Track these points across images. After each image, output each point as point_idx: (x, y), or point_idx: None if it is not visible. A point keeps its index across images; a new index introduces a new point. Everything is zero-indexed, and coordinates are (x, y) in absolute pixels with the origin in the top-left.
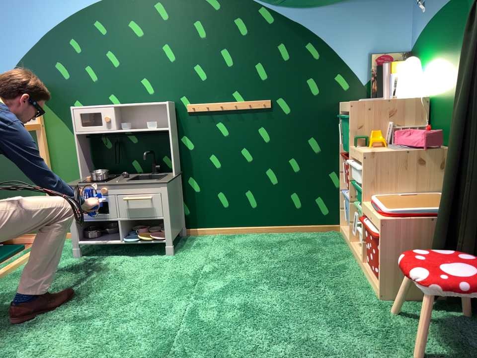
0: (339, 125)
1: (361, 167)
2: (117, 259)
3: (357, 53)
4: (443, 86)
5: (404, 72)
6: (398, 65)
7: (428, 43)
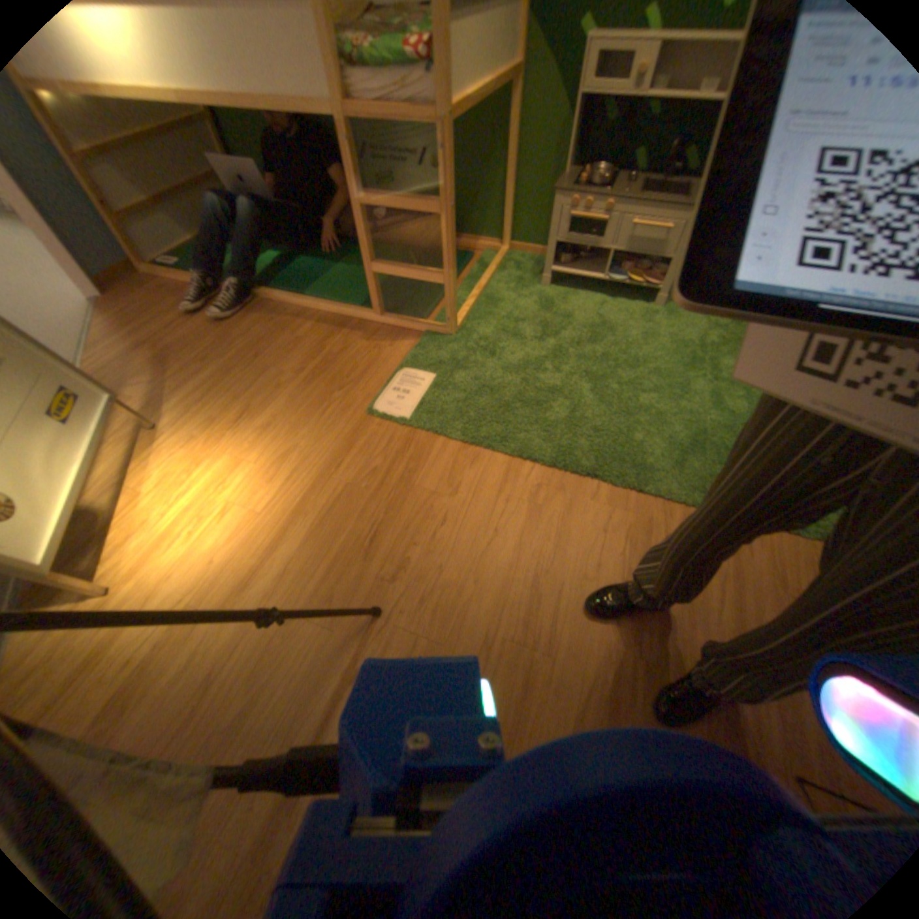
0: None
1: None
2: (592, 296)
3: None
4: None
5: None
6: None
7: None
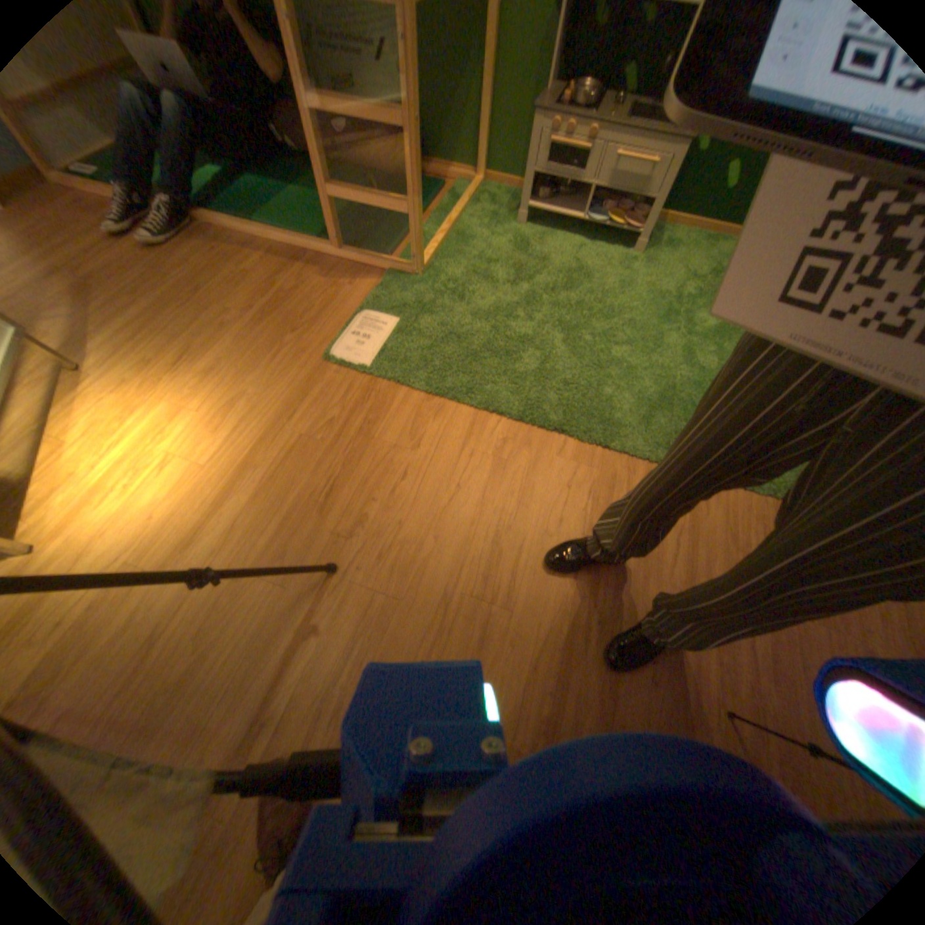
0: None
1: None
2: (569, 238)
3: None
4: None
5: None
6: None
7: None
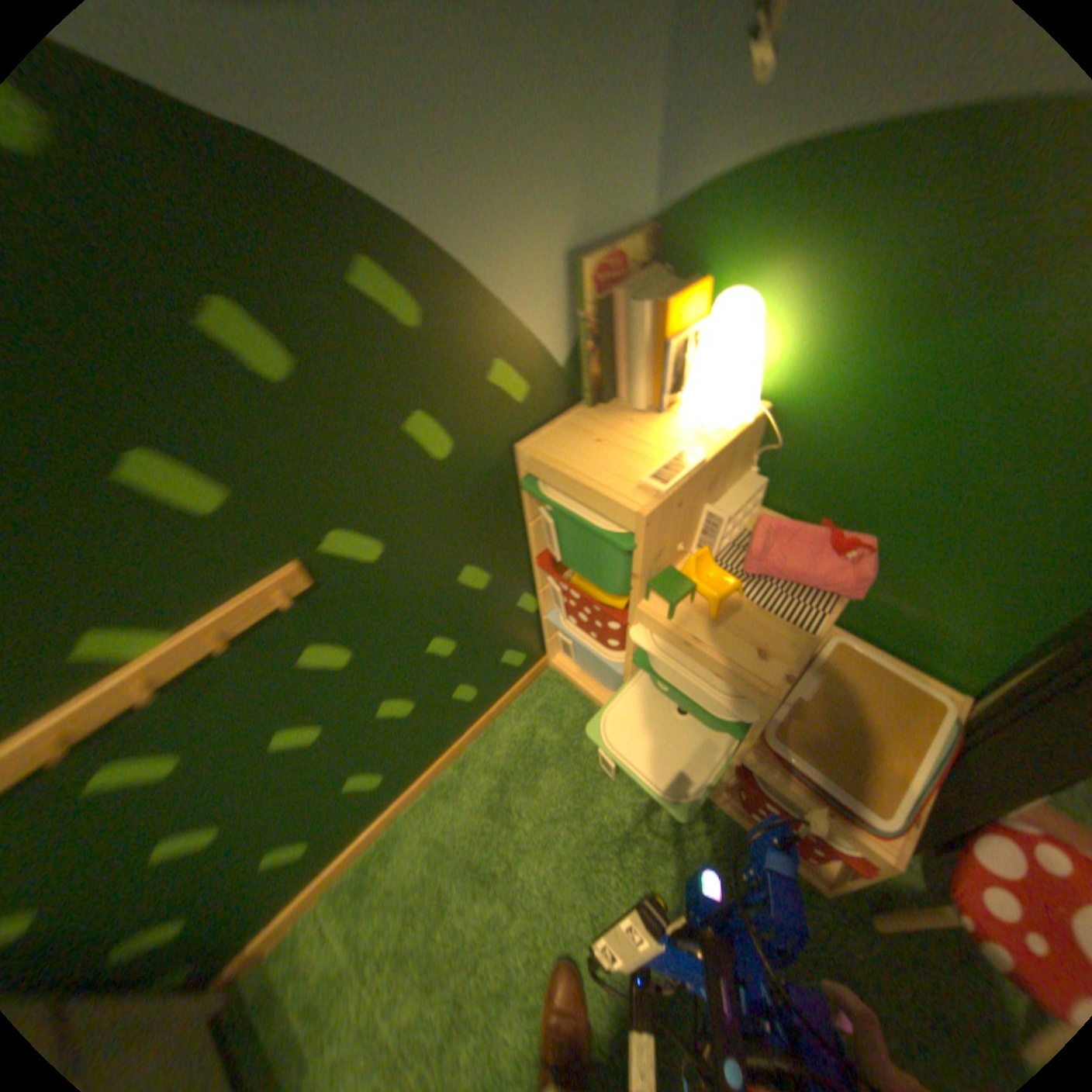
0: (526, 501)
1: (736, 693)
2: None
3: (545, 262)
4: (858, 403)
5: (729, 344)
6: (688, 307)
7: (787, 232)
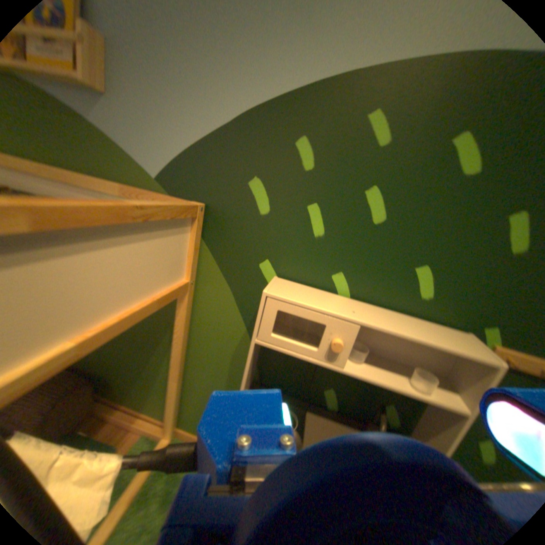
0: None
1: None
2: None
3: None
4: None
5: None
6: None
7: None
